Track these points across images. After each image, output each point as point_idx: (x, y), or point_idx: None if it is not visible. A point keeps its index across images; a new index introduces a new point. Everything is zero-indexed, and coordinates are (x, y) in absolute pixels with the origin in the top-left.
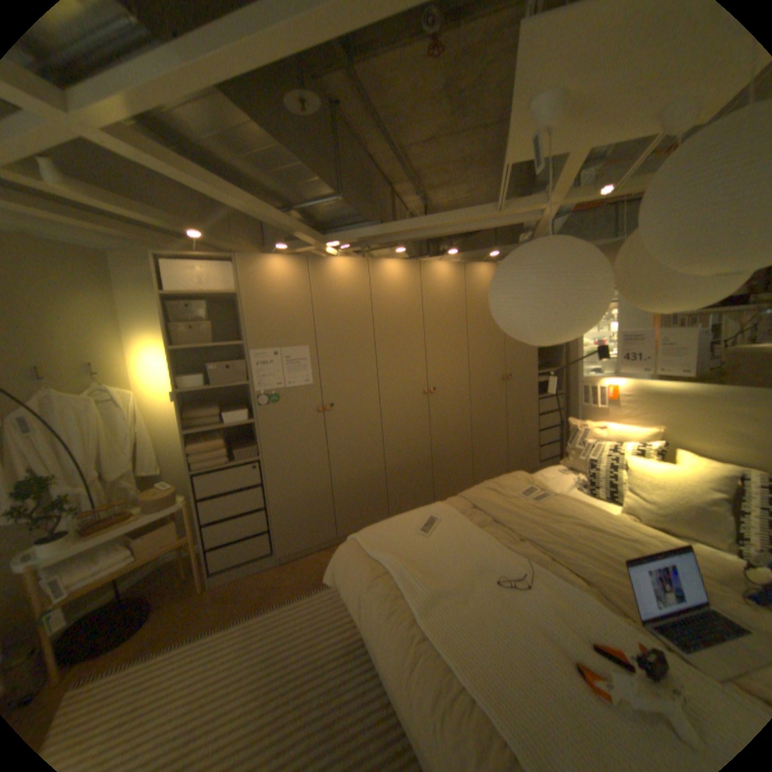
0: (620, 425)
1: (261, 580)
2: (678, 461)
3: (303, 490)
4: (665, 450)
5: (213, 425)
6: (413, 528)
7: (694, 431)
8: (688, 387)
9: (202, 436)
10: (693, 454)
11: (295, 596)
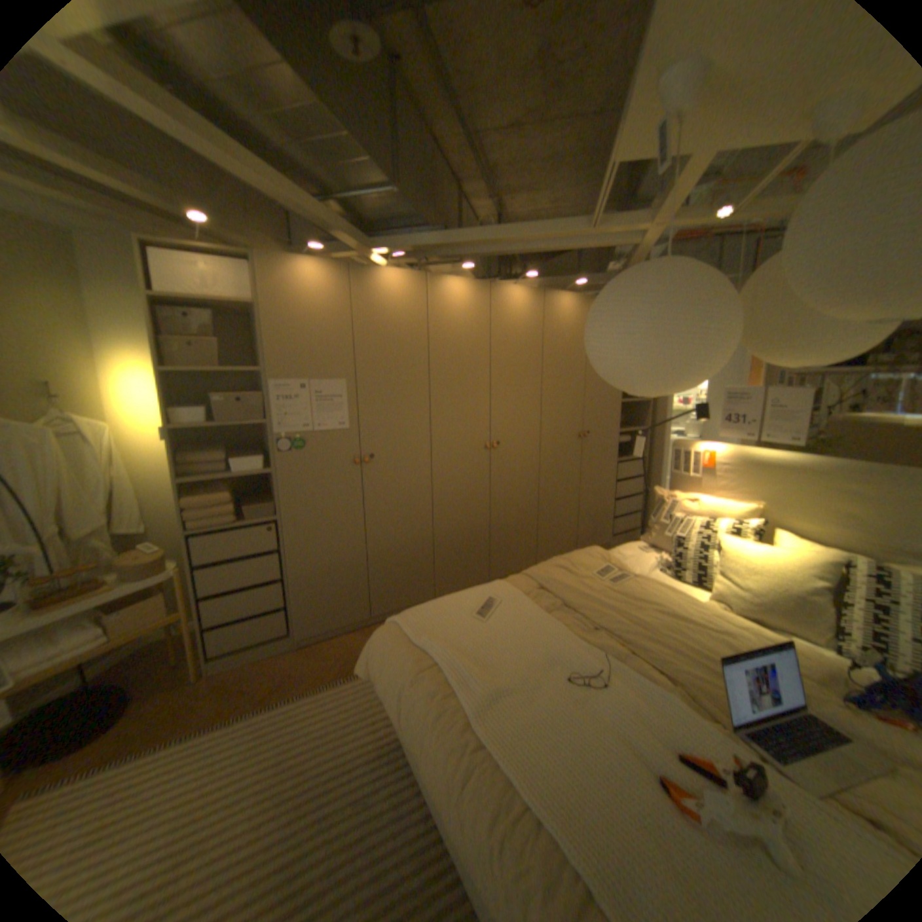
0: (714, 498)
1: (274, 667)
2: (777, 542)
3: (331, 559)
4: (763, 529)
5: (217, 474)
6: (467, 611)
7: (798, 509)
8: (796, 457)
9: (202, 487)
10: (793, 535)
11: (317, 687)
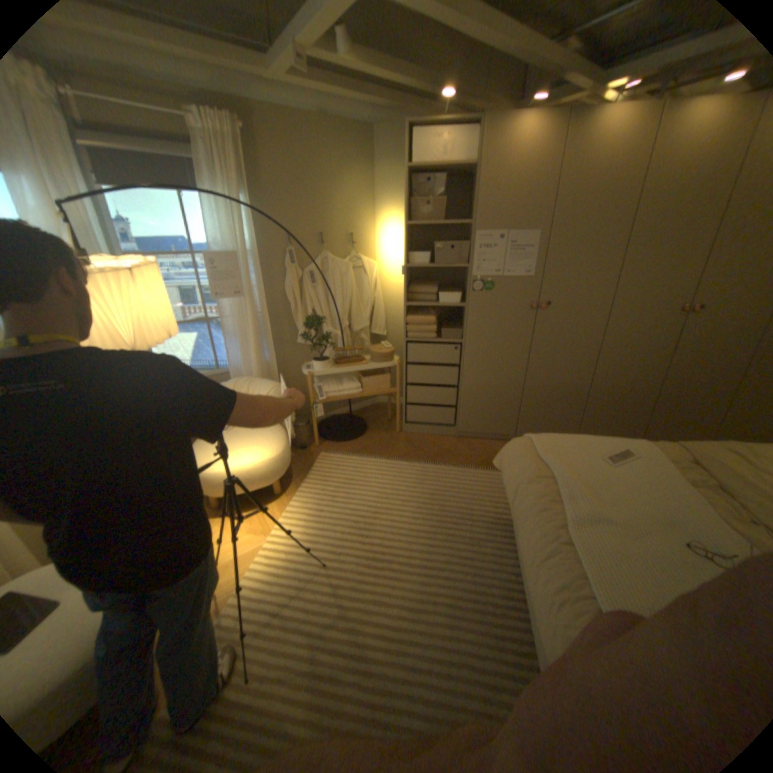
0: None
1: (441, 441)
2: None
3: (495, 381)
4: None
5: (430, 302)
6: (600, 452)
7: None
8: None
9: (420, 310)
10: None
11: (465, 464)
